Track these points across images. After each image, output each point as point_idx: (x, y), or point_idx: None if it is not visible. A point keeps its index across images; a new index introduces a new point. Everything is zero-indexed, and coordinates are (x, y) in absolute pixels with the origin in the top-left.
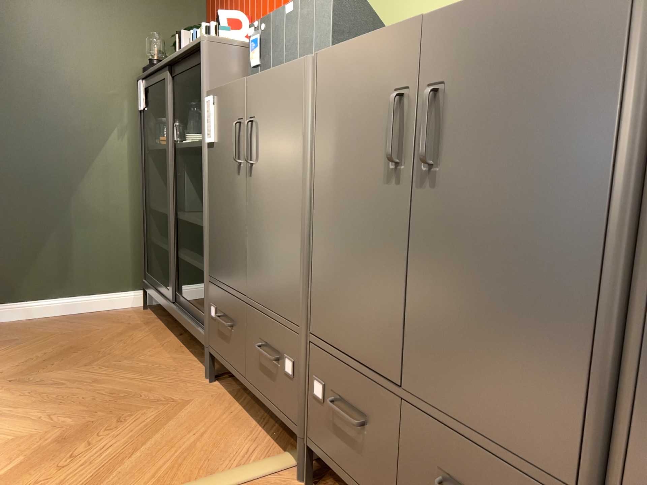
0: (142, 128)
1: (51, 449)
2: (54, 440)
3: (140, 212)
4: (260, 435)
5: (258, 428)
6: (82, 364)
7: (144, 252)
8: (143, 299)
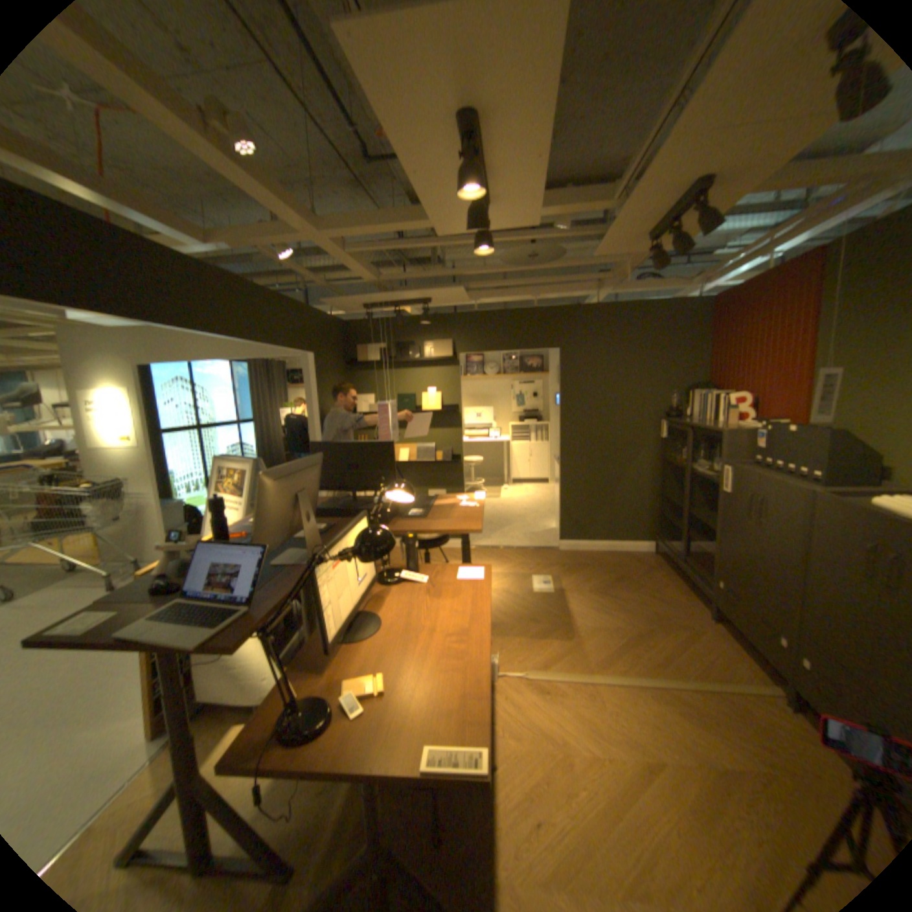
0: (663, 447)
1: (639, 640)
2: (639, 636)
3: (658, 497)
4: (760, 672)
5: (757, 666)
6: (634, 592)
7: (660, 522)
8: (657, 550)
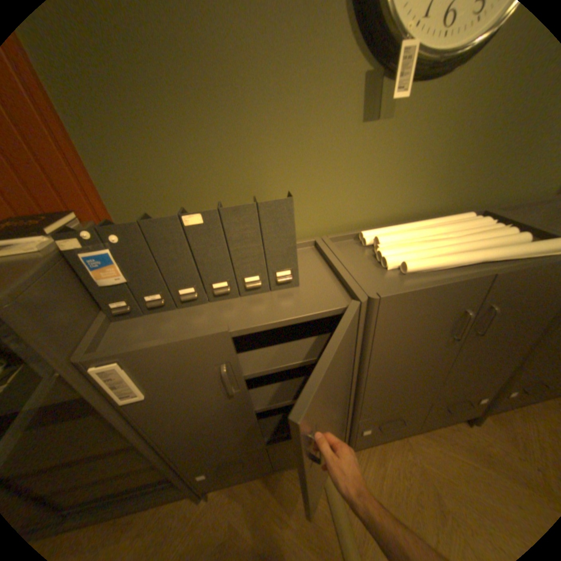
0: None
1: None
2: None
3: None
4: (293, 474)
5: (284, 474)
6: None
7: None
8: None
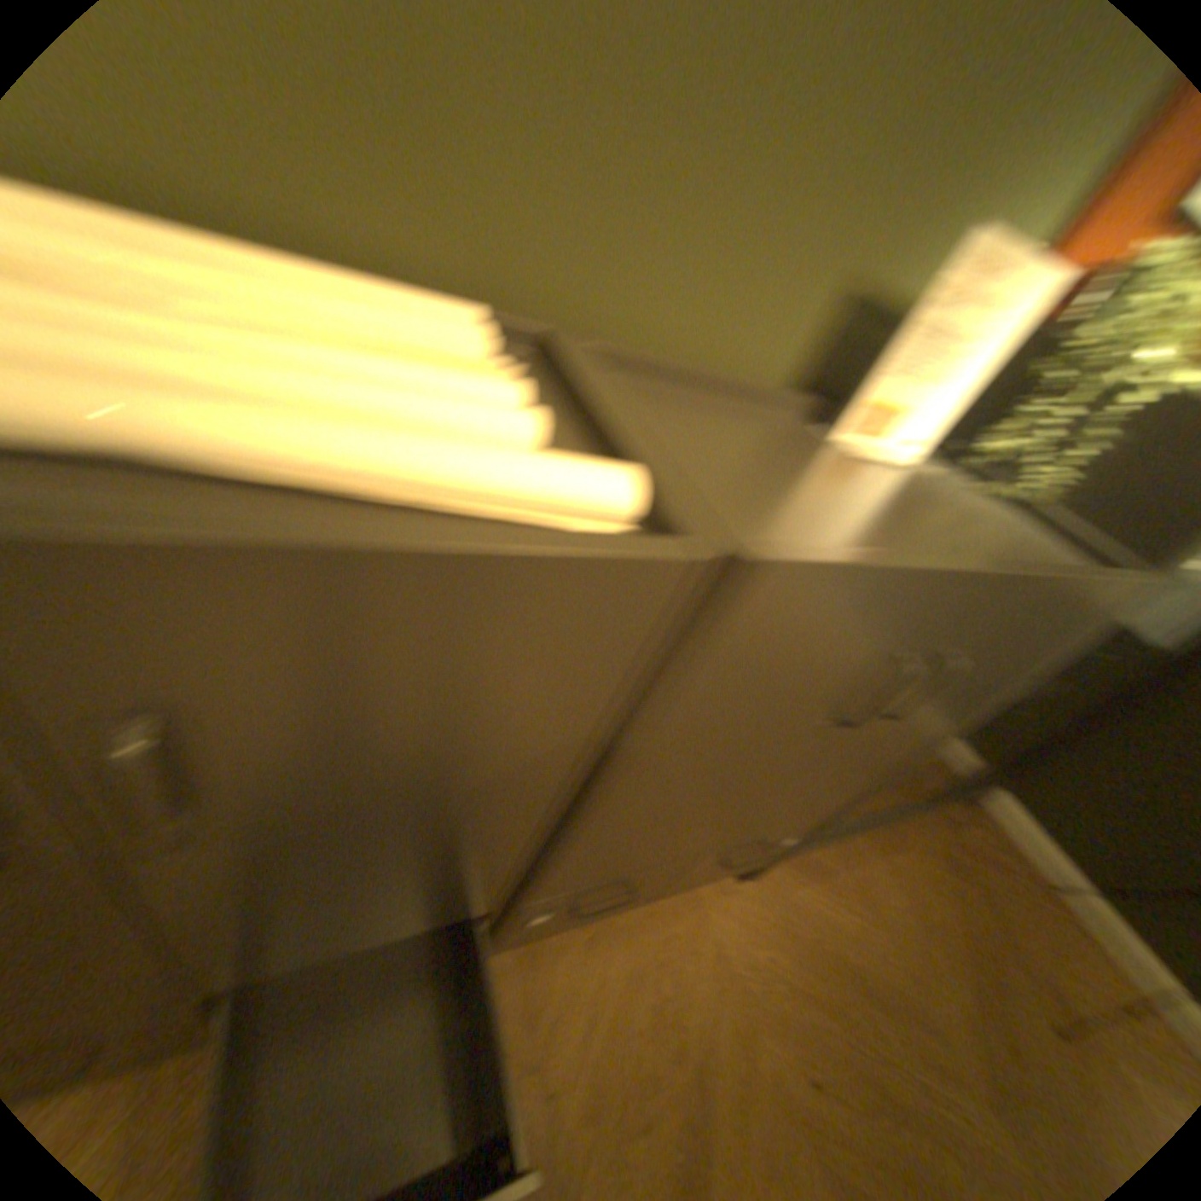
0: None
1: None
2: None
3: None
4: None
5: None
6: None
7: None
8: None
